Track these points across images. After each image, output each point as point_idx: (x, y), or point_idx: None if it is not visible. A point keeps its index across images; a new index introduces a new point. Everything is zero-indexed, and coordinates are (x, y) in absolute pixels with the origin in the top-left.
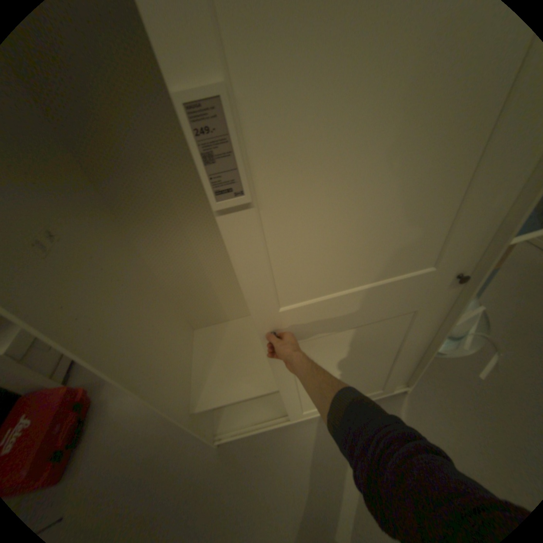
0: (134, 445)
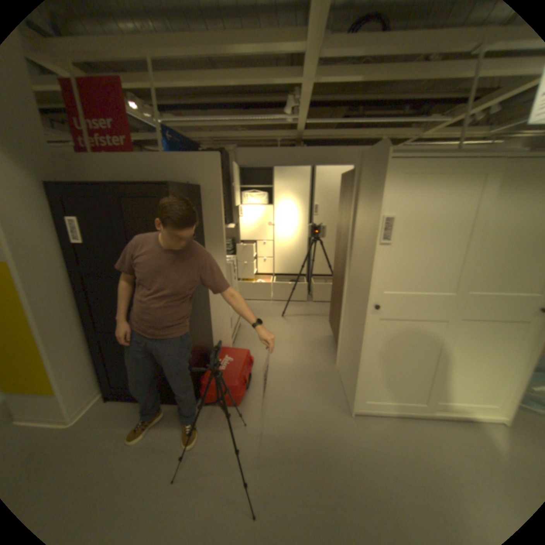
0: (289, 401)
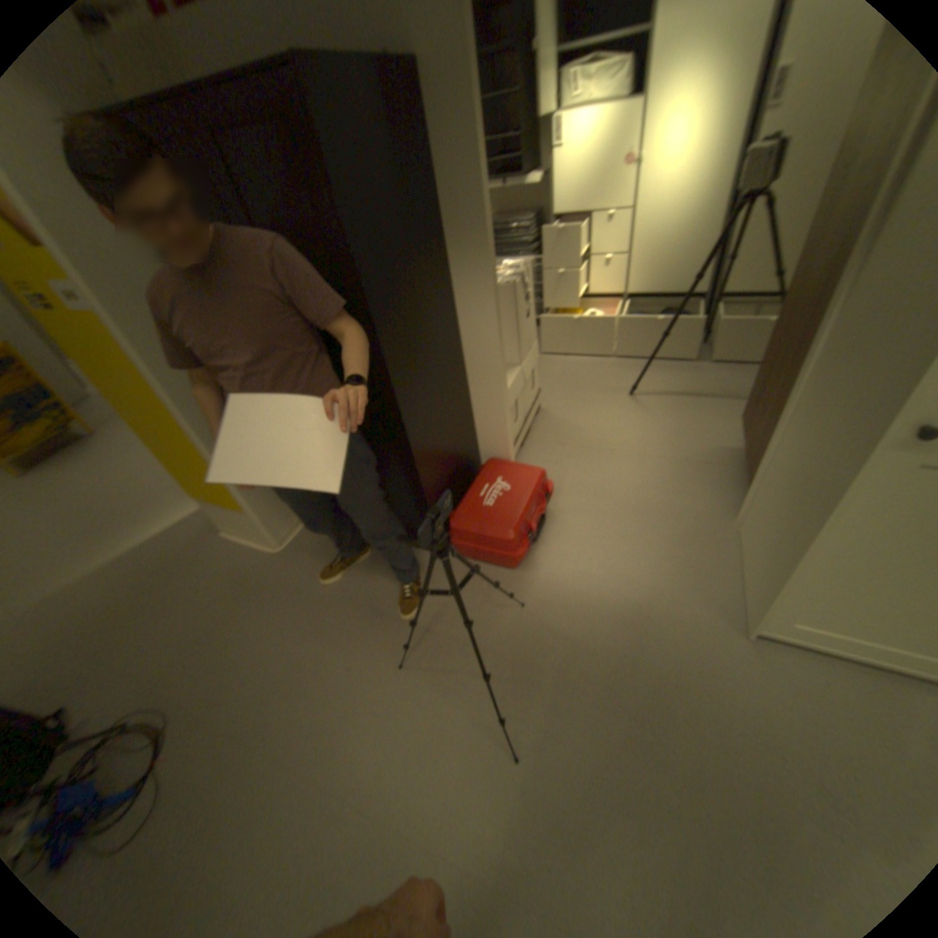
0: (613, 577)
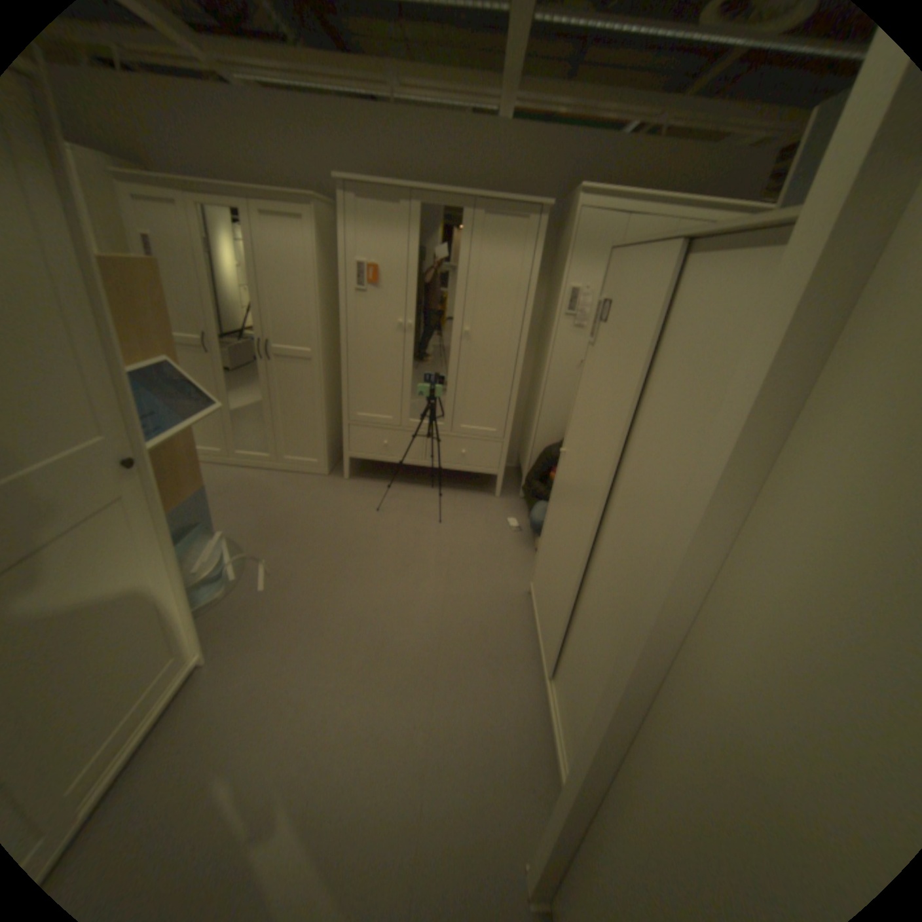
0: None
